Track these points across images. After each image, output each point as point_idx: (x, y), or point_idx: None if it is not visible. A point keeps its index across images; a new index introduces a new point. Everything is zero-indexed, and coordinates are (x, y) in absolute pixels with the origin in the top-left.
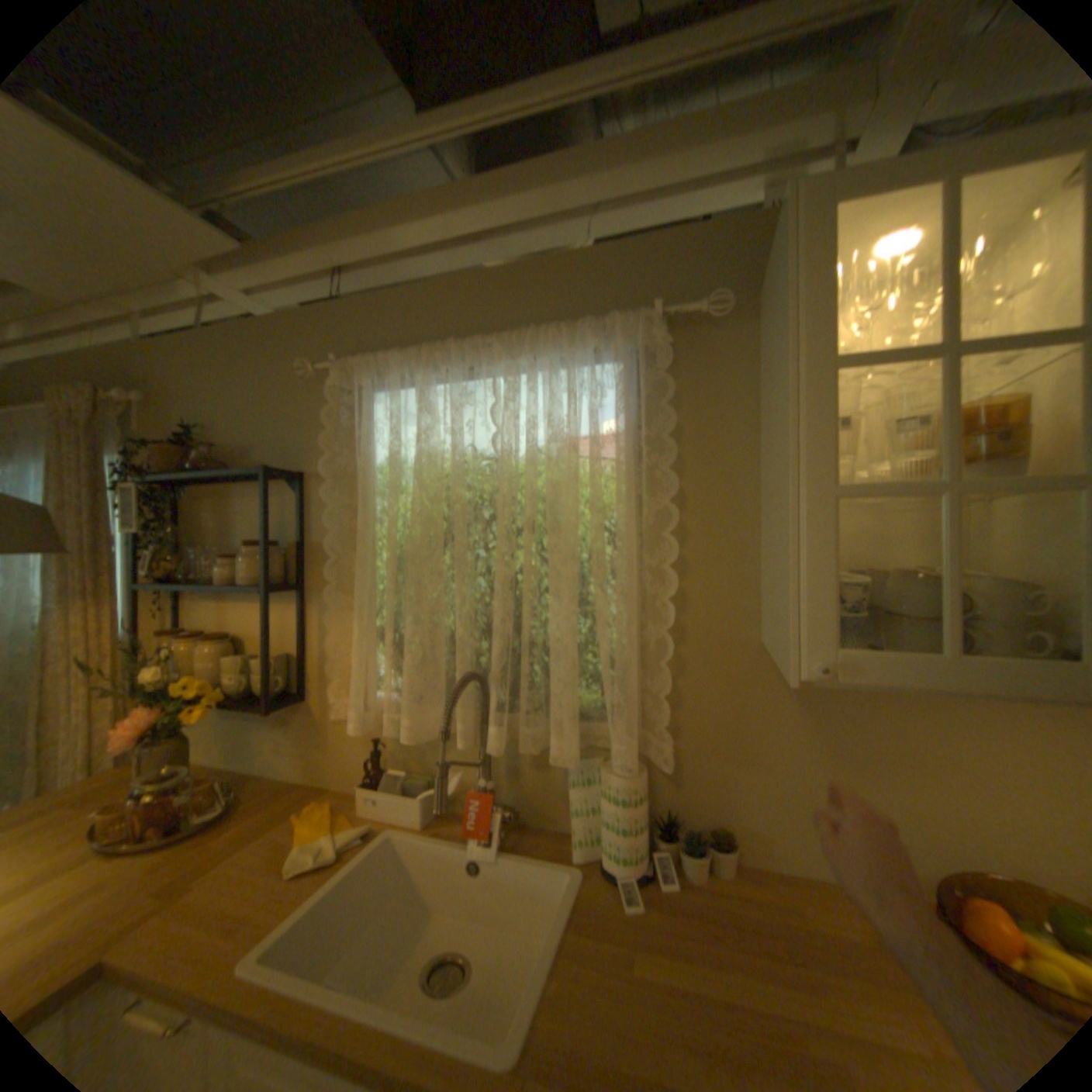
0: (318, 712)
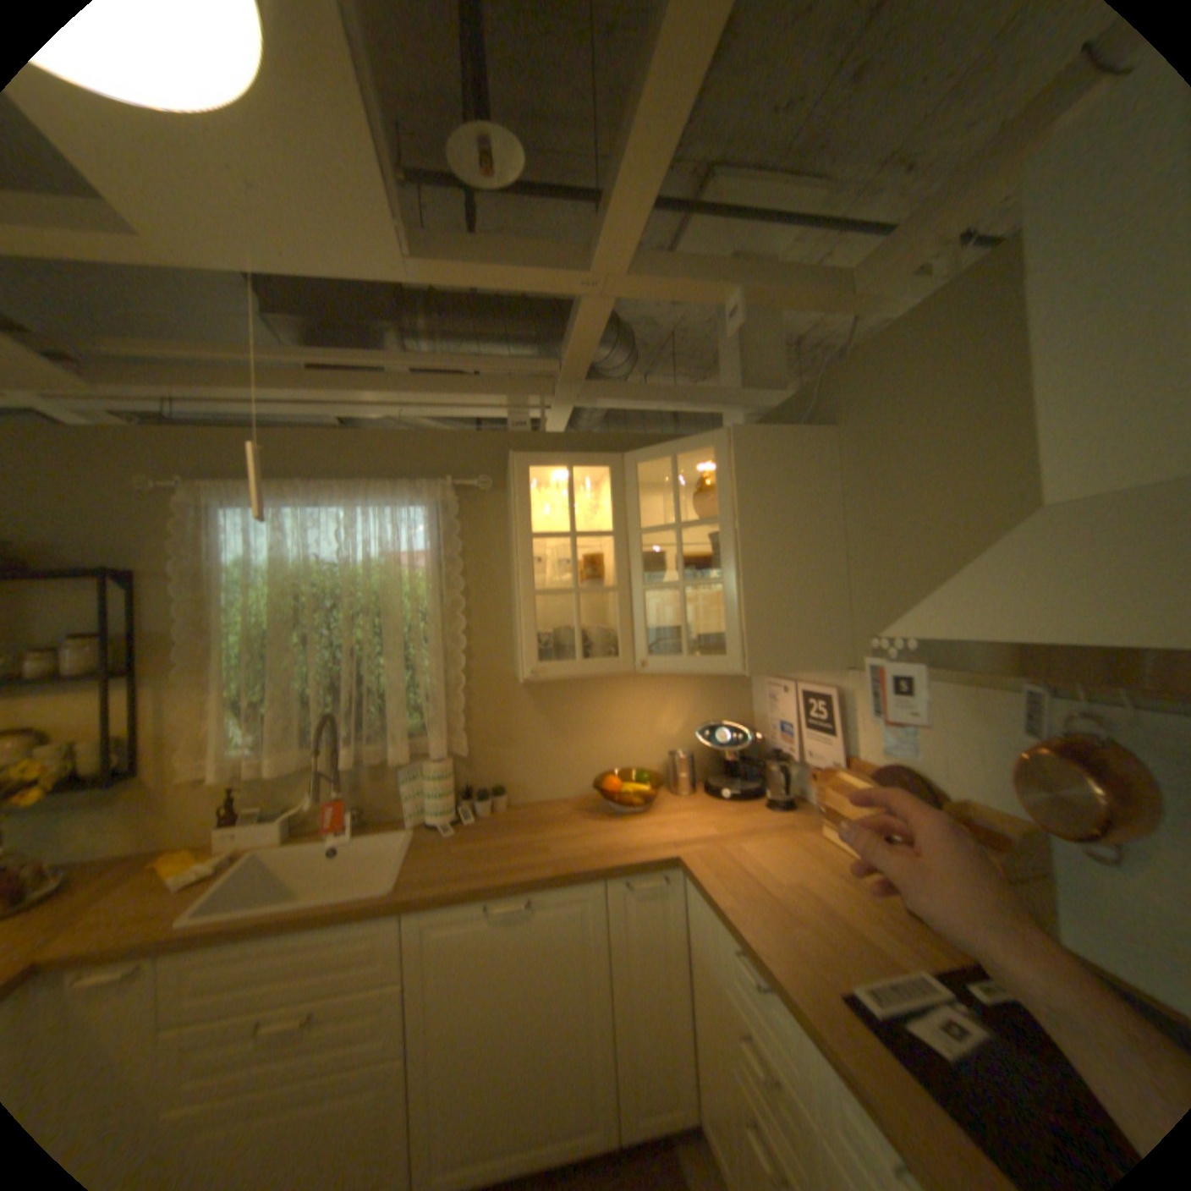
0: (154, 782)
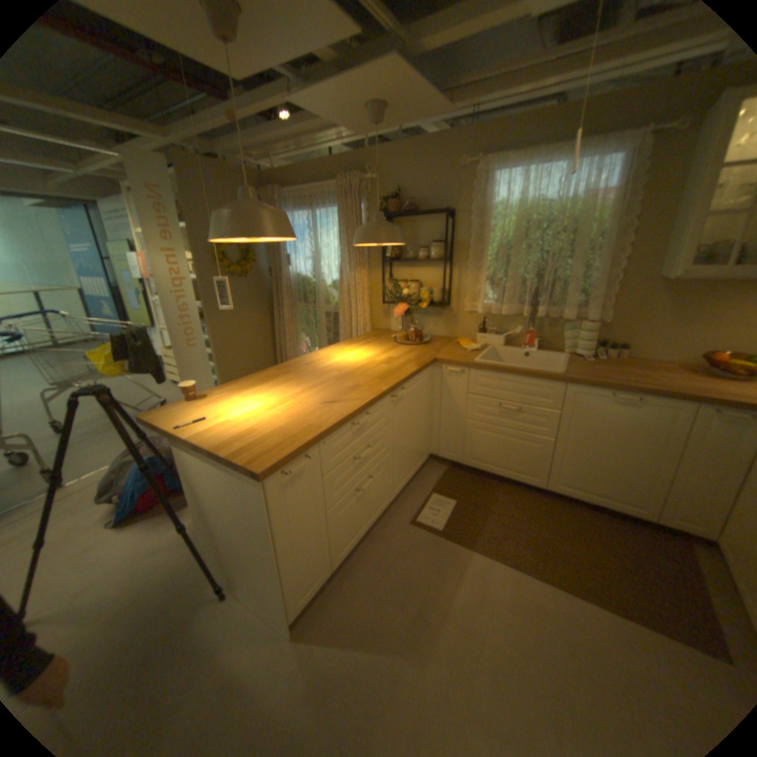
0: (455, 310)
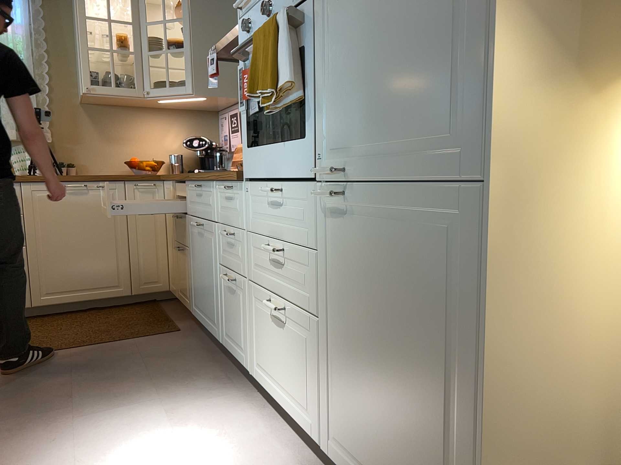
0: None
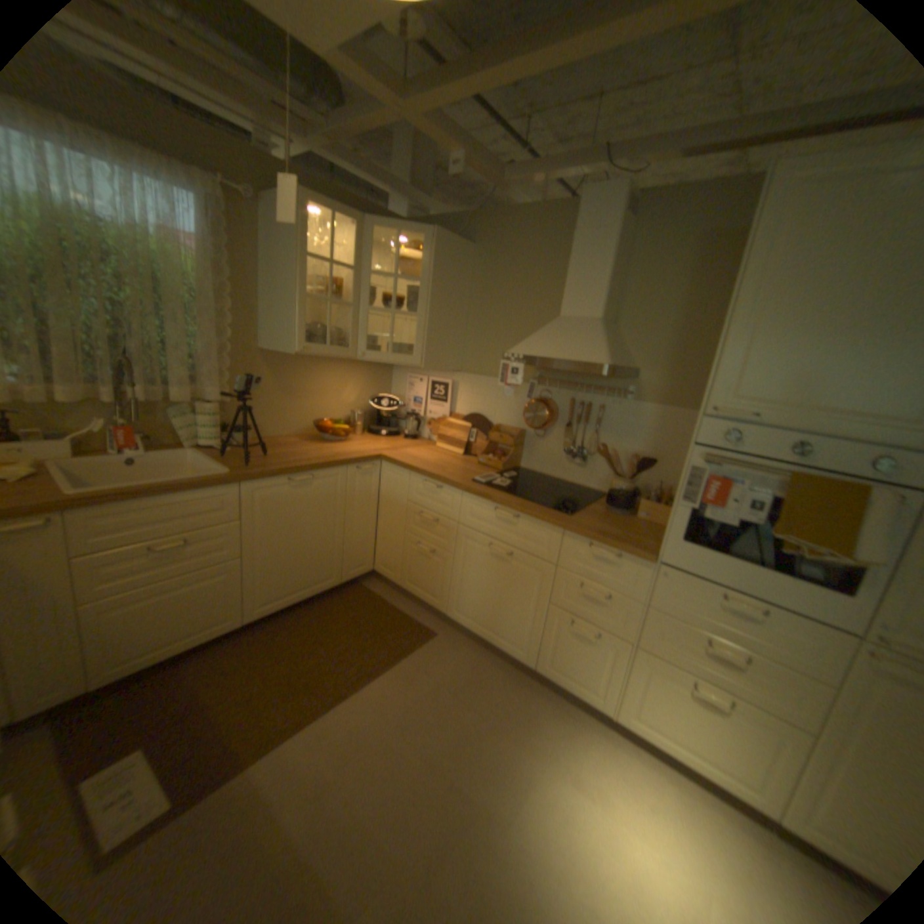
0: None
